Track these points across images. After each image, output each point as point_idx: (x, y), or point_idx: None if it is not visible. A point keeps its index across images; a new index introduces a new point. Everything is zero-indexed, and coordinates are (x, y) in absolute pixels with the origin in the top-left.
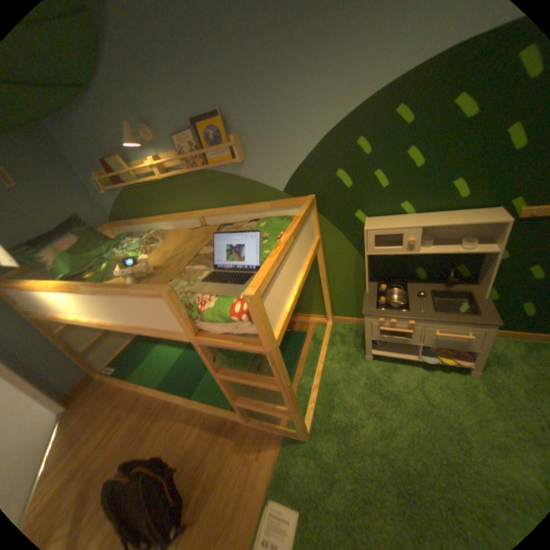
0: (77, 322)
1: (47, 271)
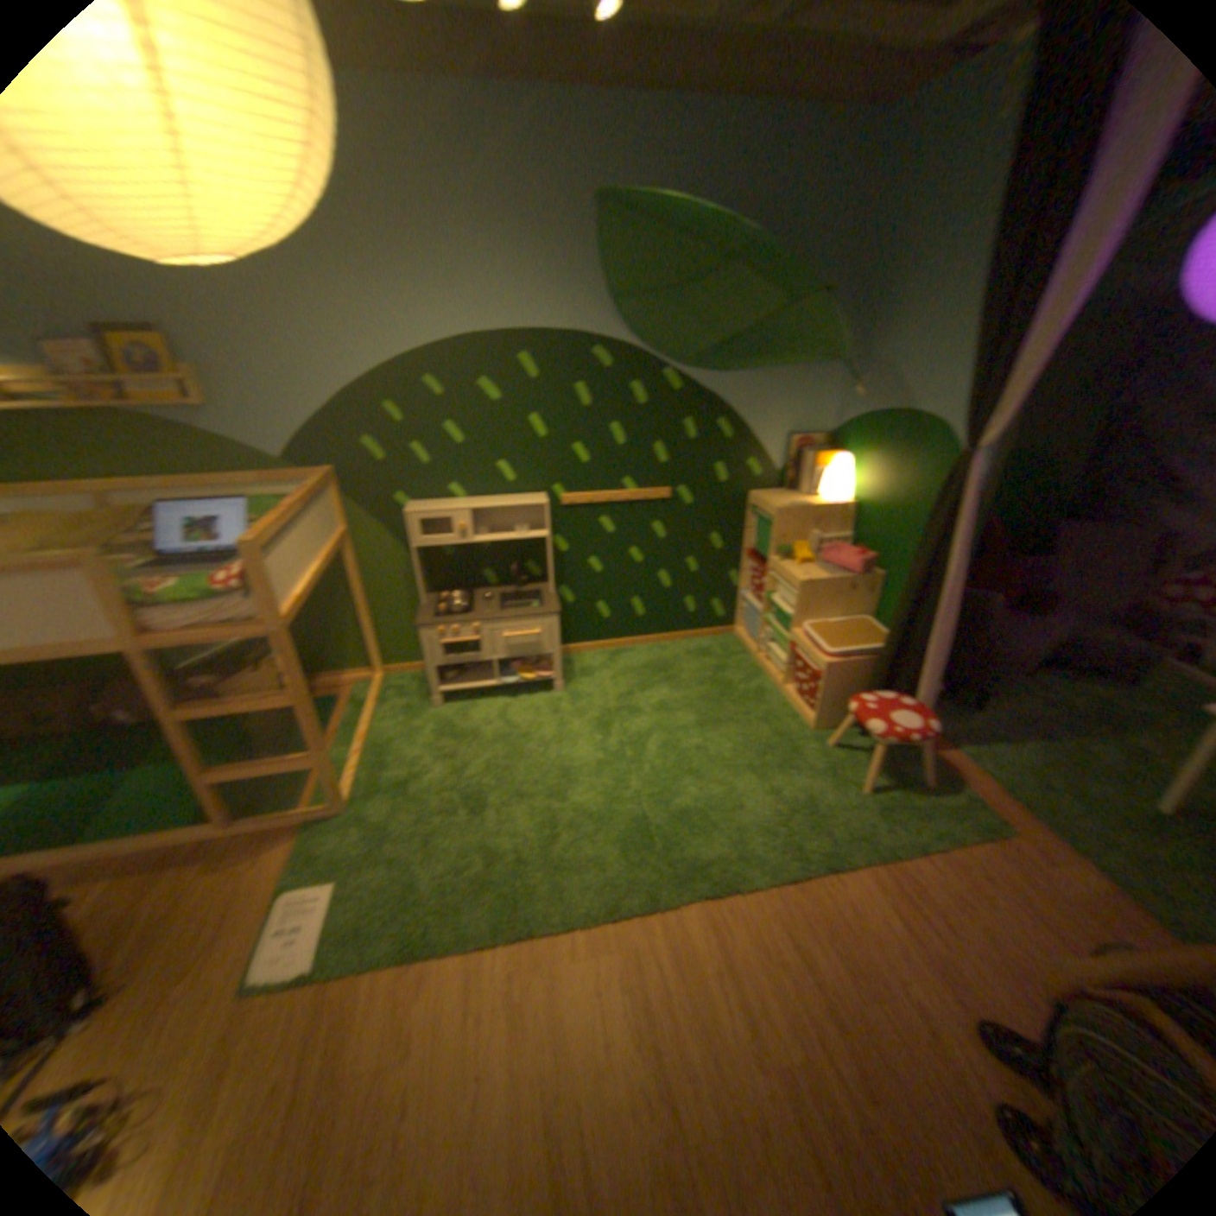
0: None
1: None
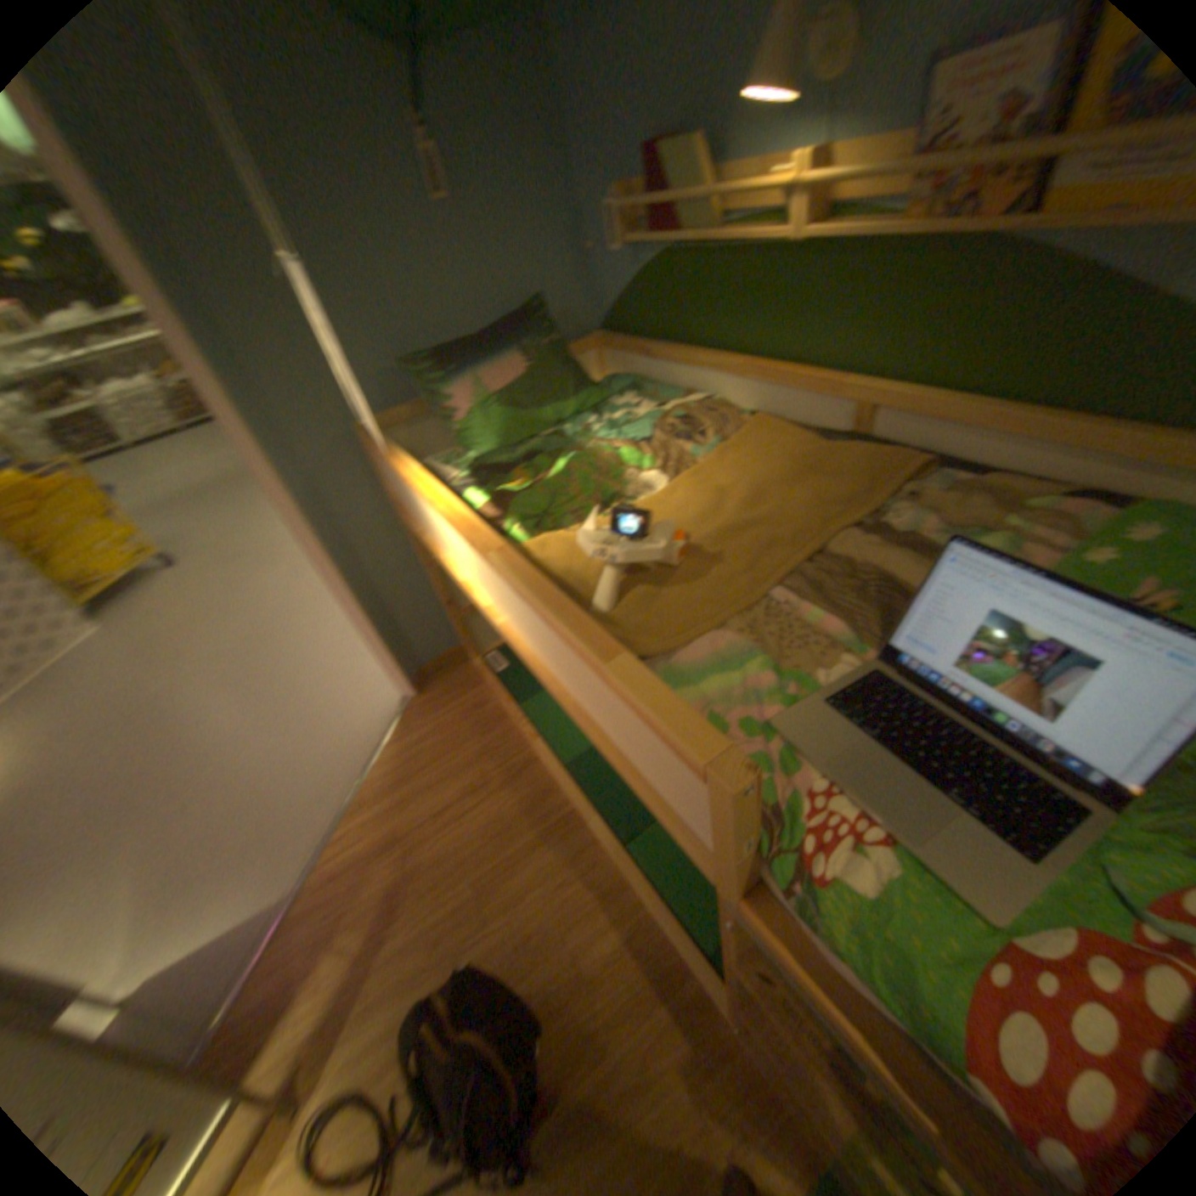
0: (472, 592)
1: (453, 432)
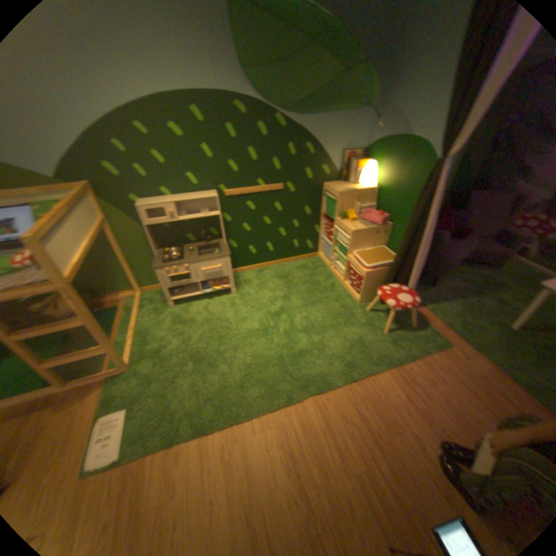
0: None
1: None
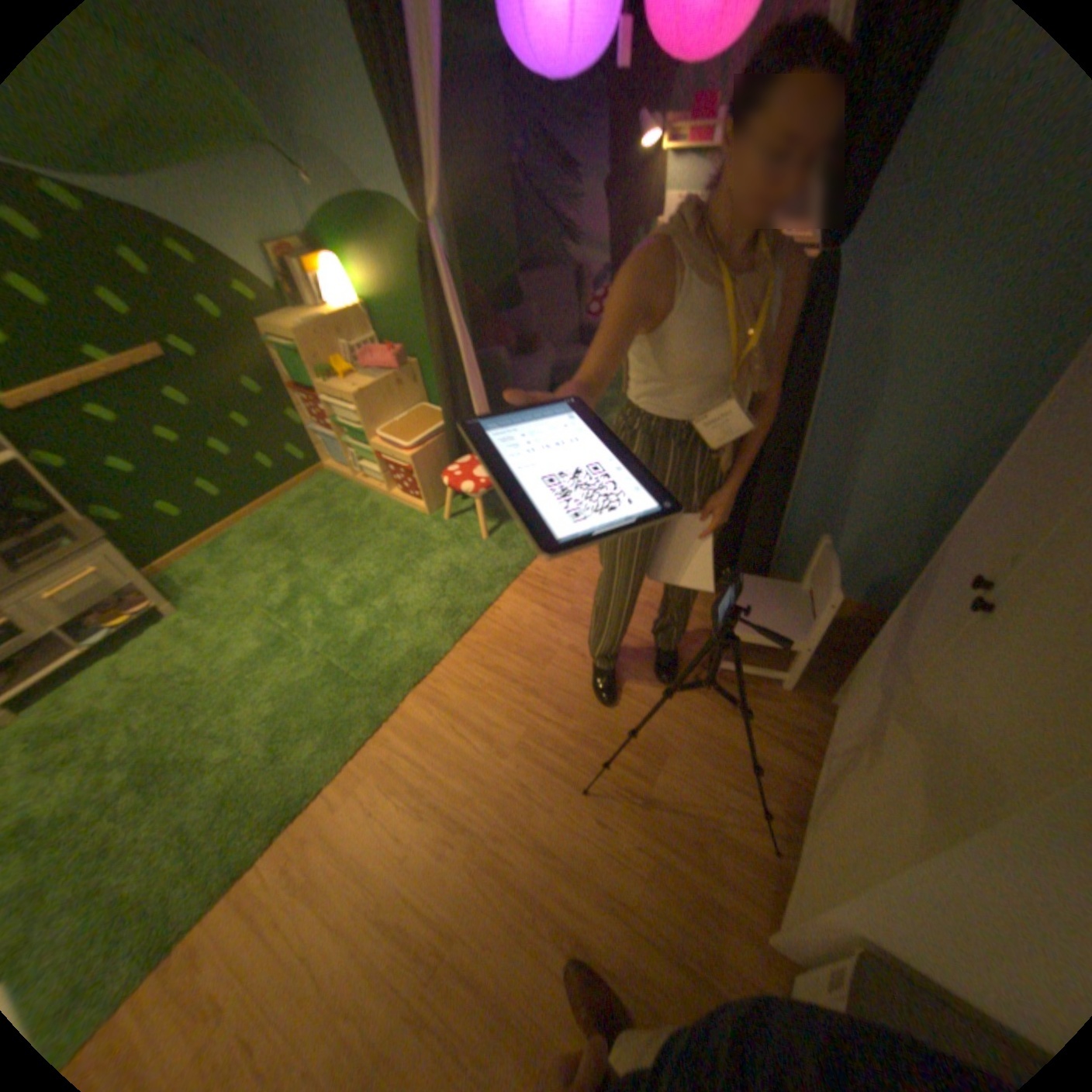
0: None
1: None
